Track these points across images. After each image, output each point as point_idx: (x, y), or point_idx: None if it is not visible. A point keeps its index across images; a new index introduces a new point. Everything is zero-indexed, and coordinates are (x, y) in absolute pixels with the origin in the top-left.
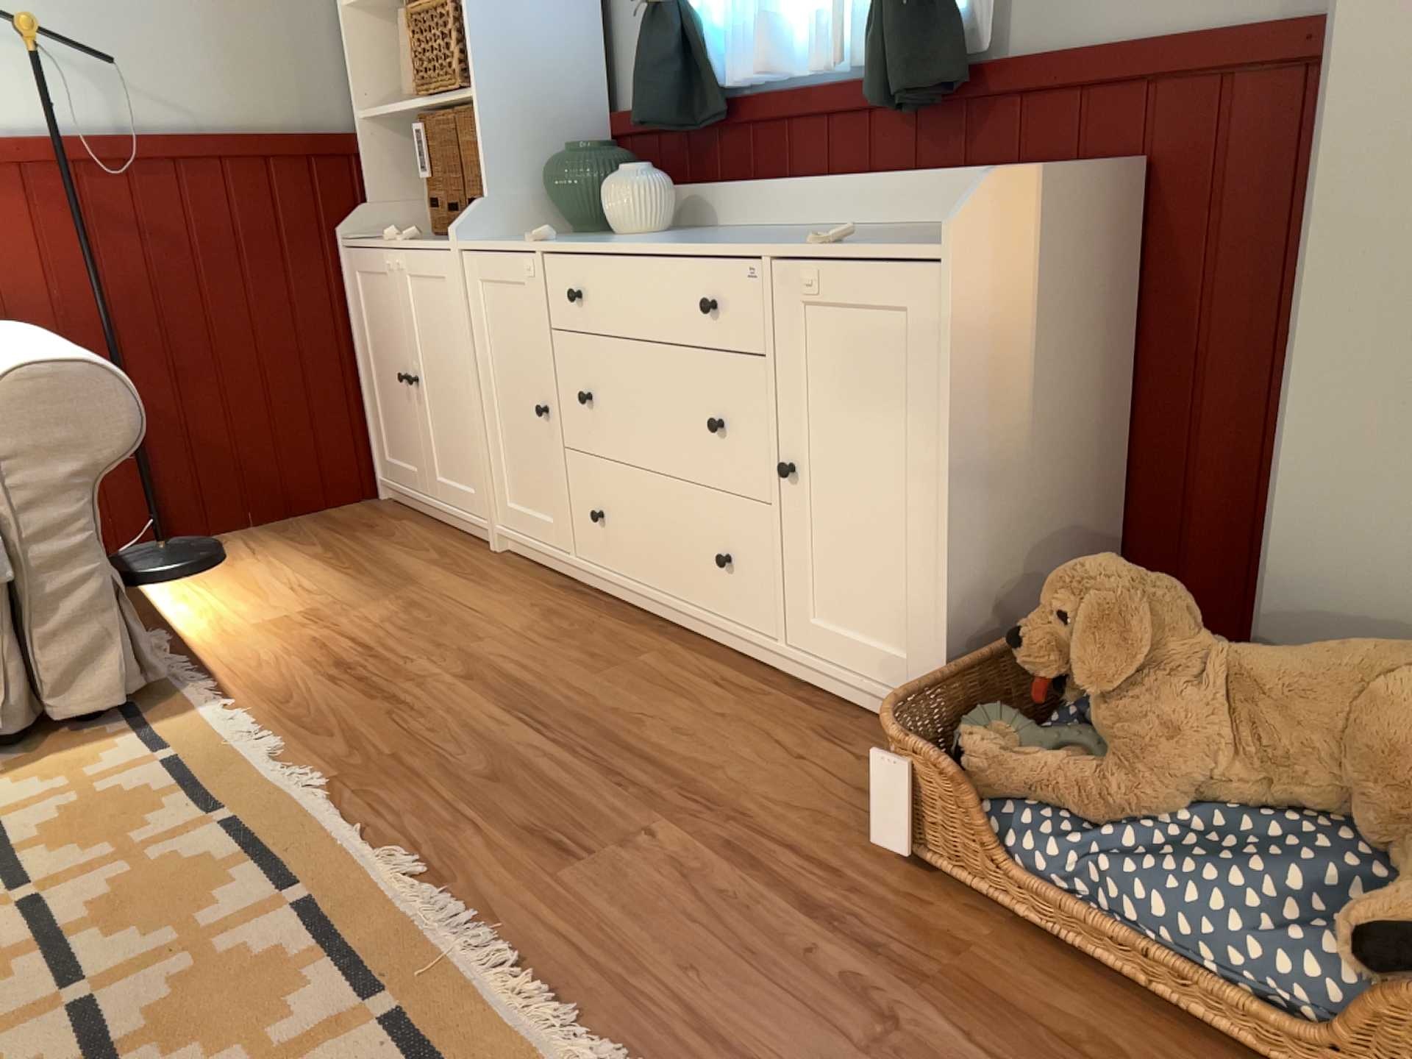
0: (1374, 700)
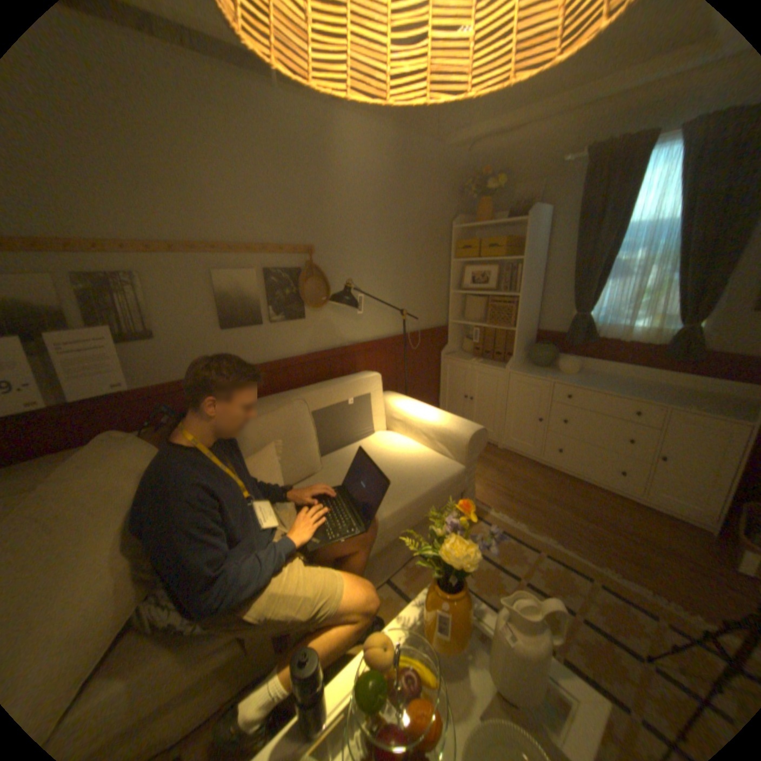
0: None
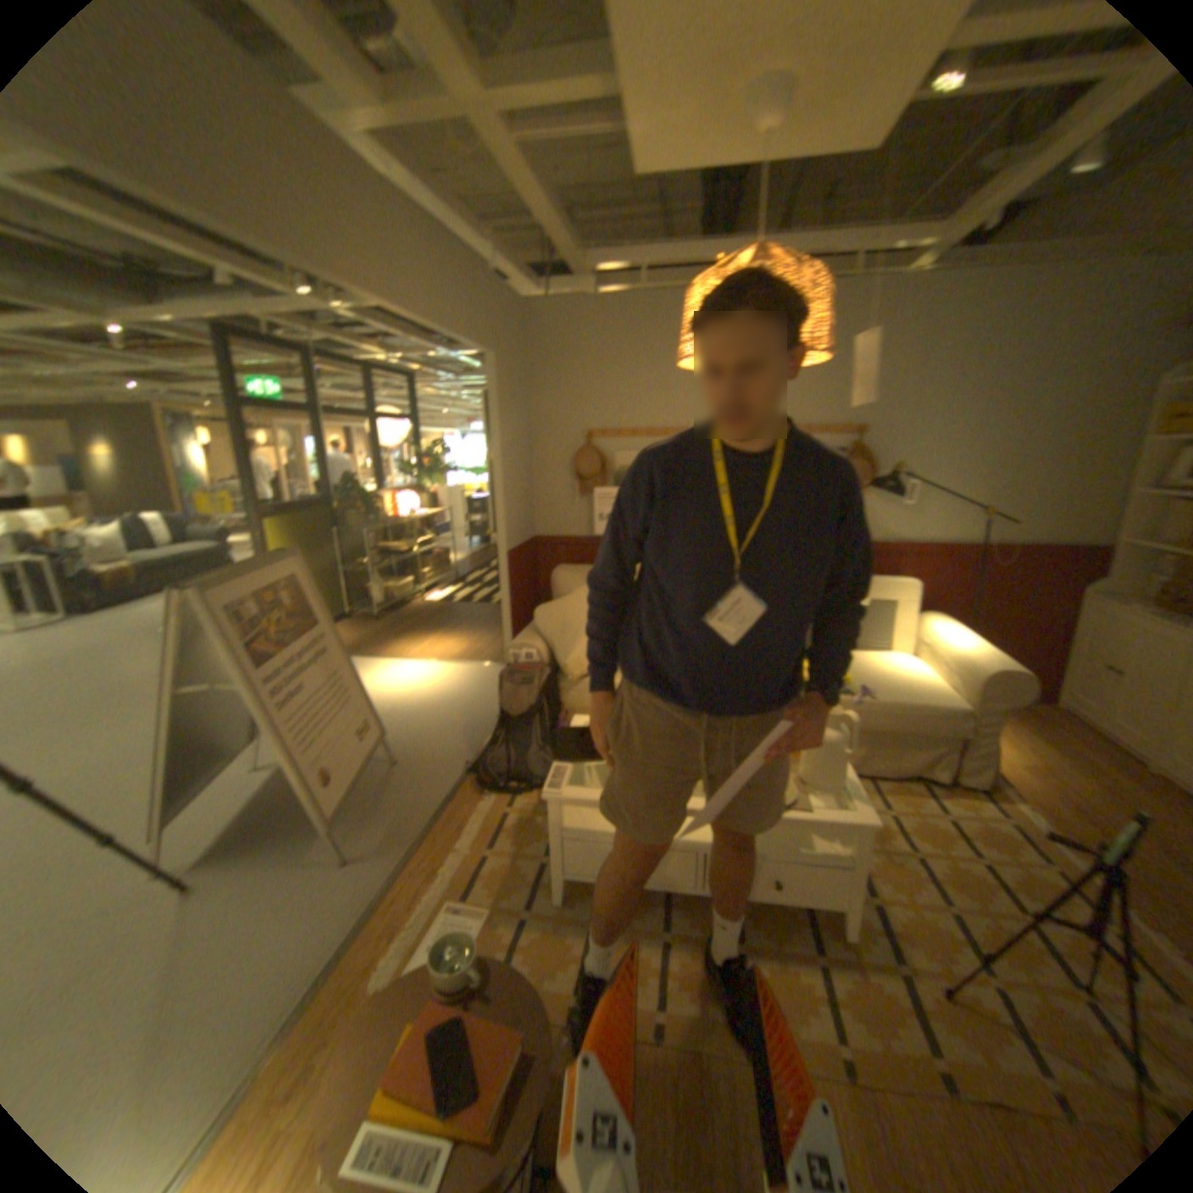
0: None
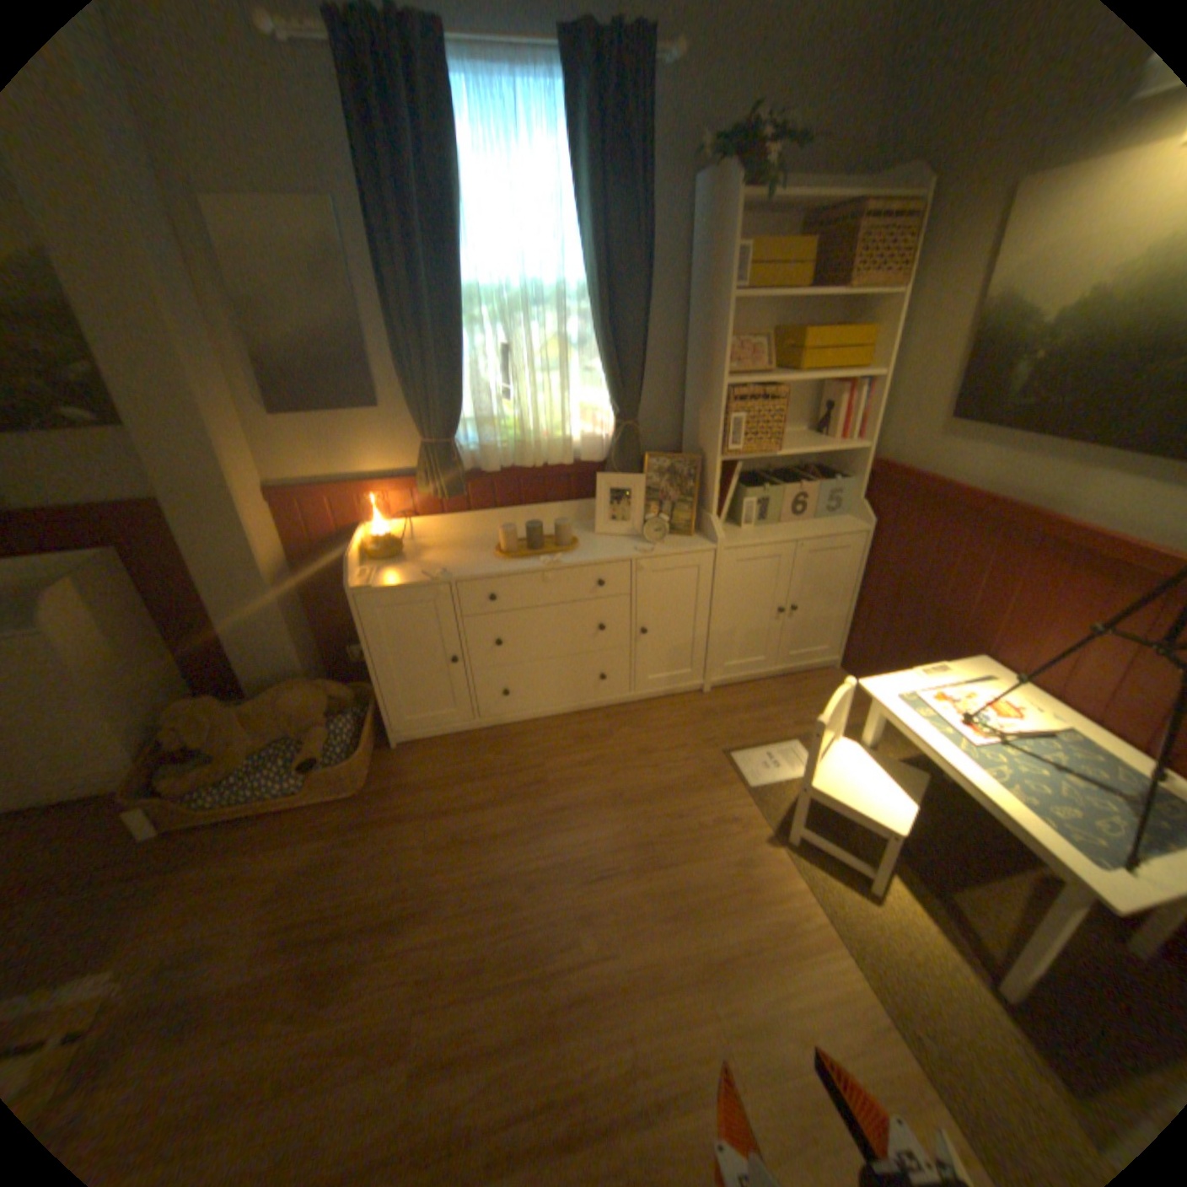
0: (279, 708)
